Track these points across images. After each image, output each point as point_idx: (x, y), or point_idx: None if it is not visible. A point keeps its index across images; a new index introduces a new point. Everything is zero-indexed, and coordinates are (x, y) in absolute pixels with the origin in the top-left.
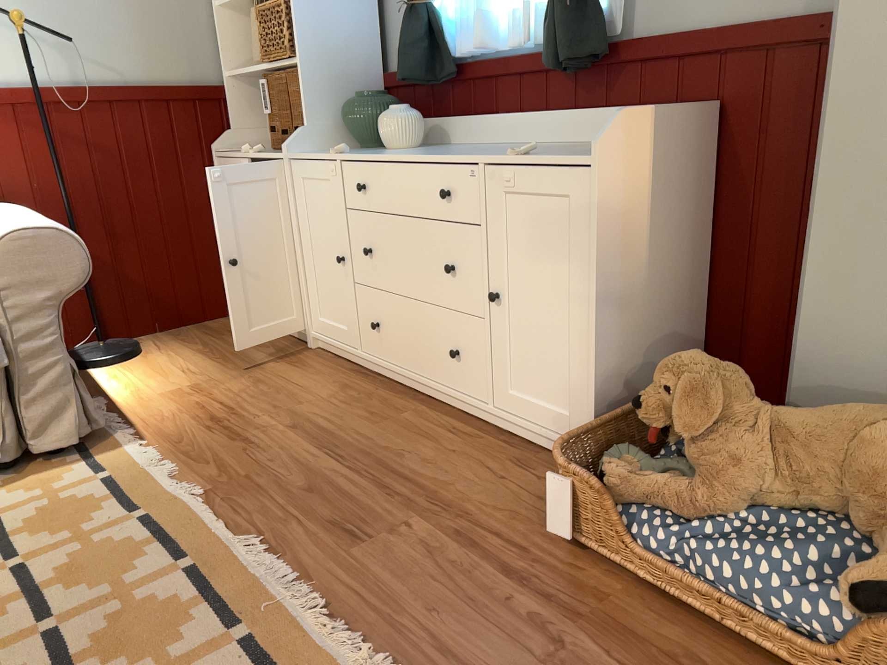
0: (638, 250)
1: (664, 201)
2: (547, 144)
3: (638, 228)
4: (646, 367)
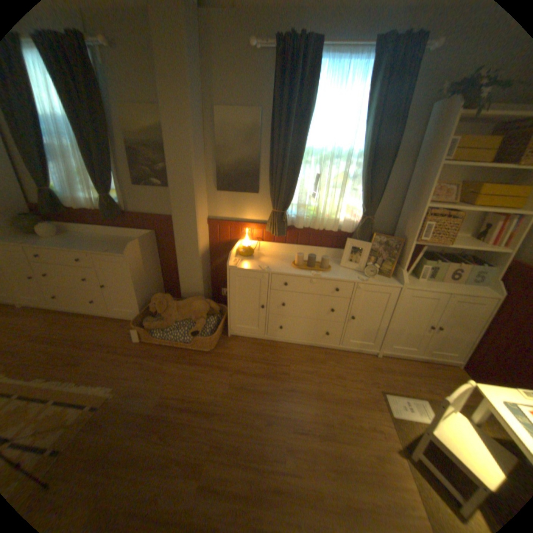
0: (141, 271)
1: (146, 257)
2: (107, 235)
3: (140, 266)
4: (149, 294)
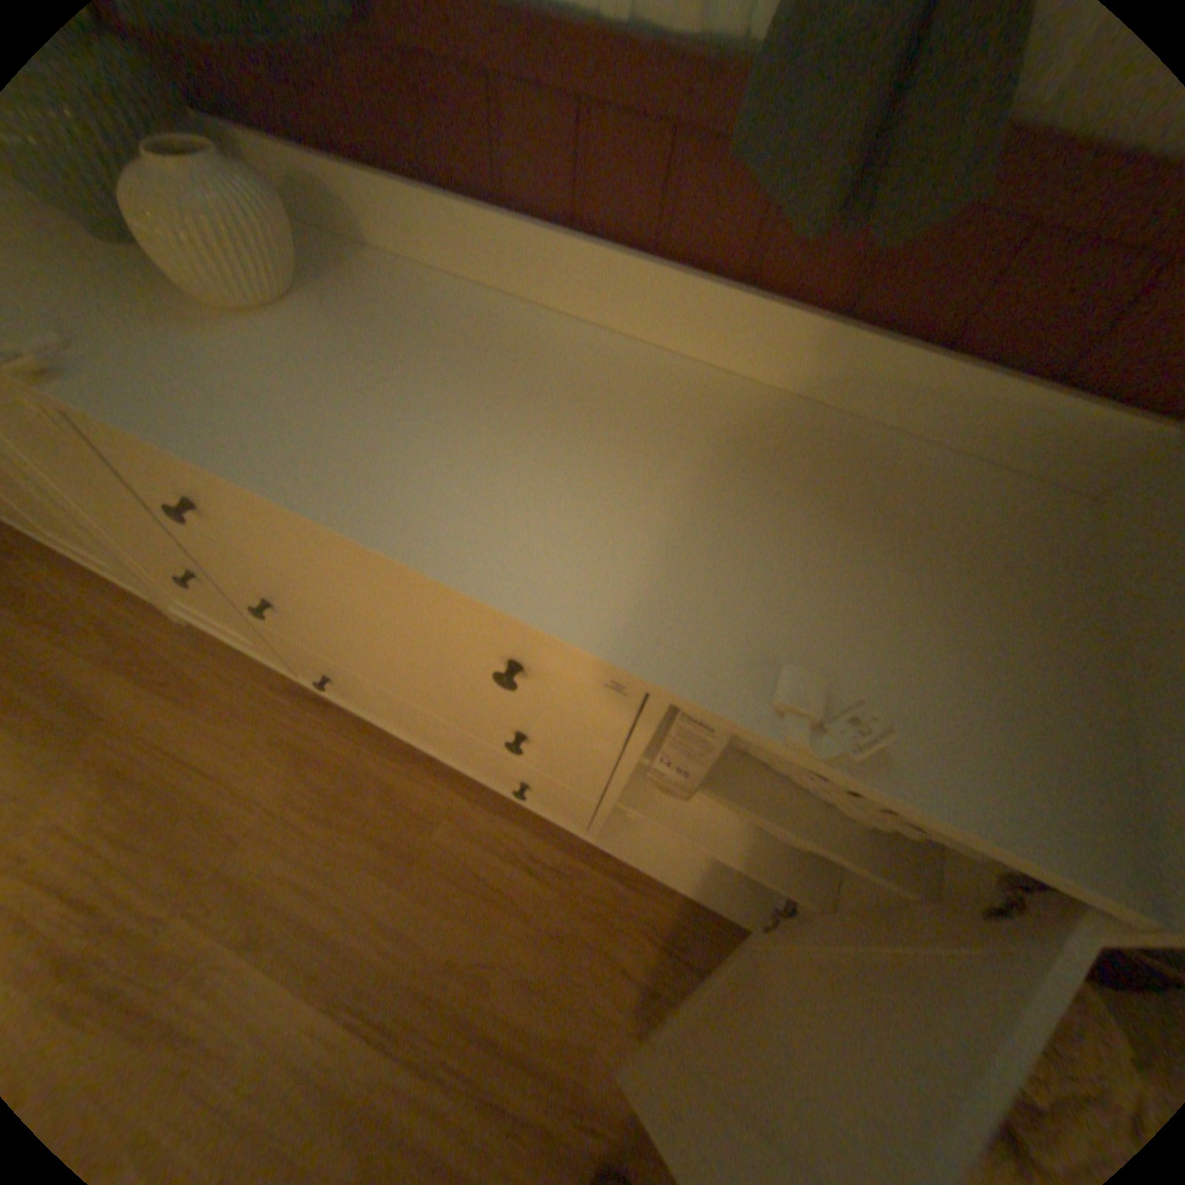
0: None
1: None
2: (673, 354)
3: None
4: None
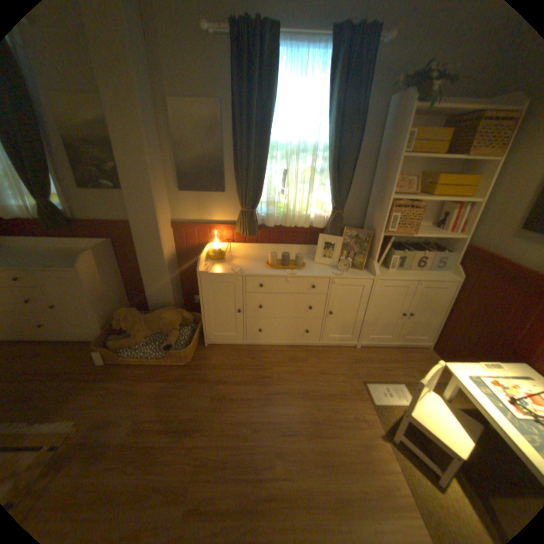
0: (99, 285)
1: (102, 269)
2: (53, 248)
3: (97, 280)
4: (111, 310)
